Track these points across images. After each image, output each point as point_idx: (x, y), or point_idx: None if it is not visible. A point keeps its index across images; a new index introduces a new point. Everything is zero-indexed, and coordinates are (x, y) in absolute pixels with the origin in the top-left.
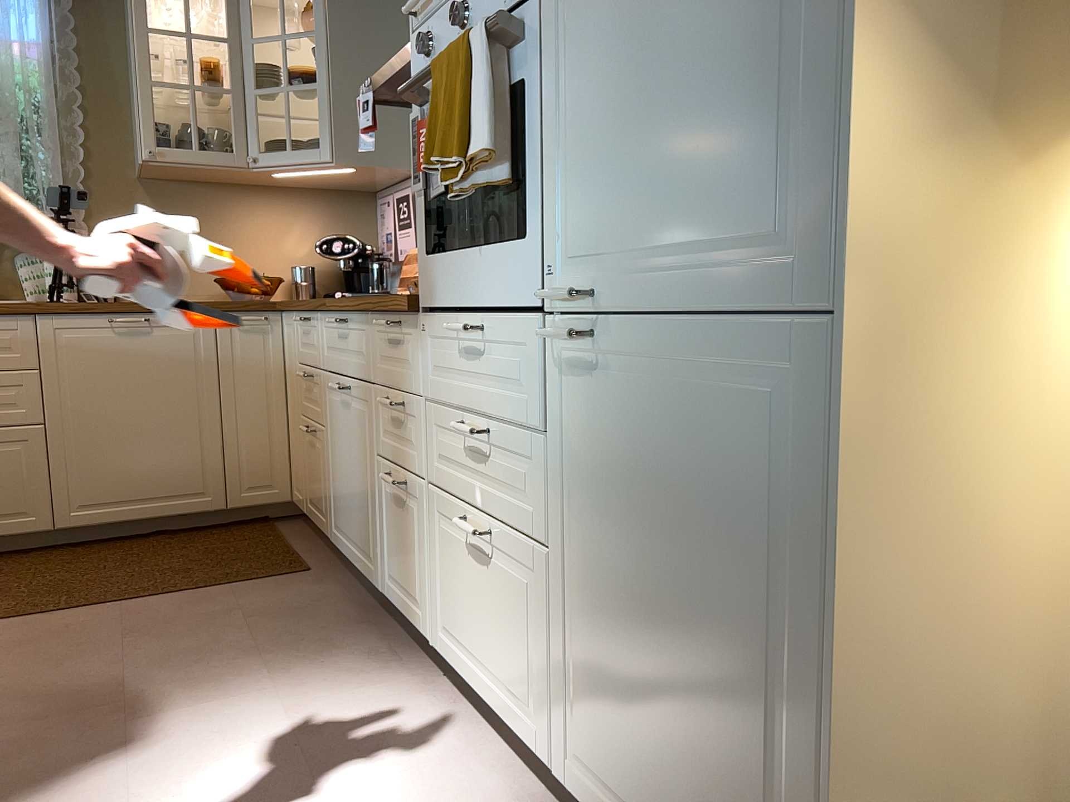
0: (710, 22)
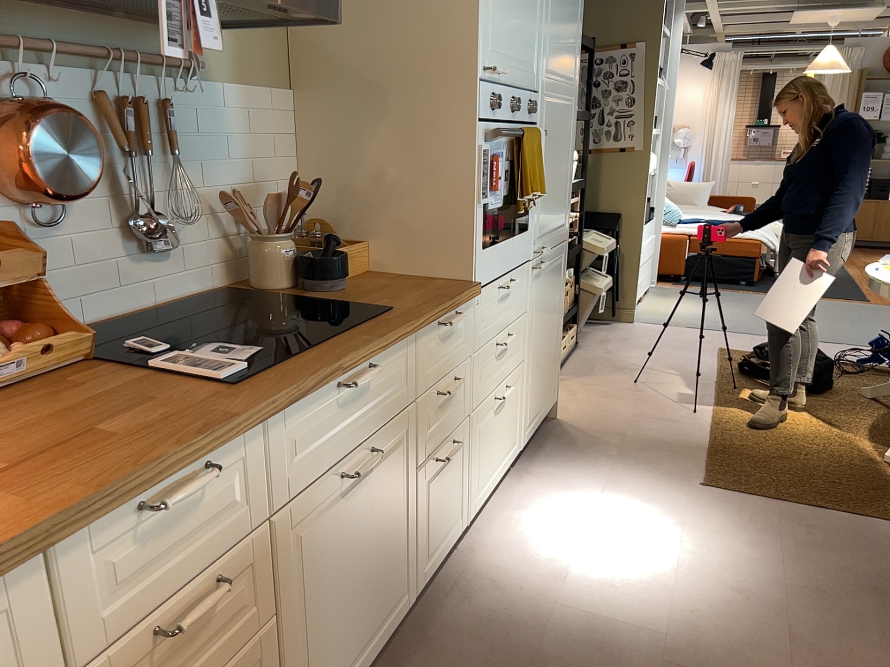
0: (561, 167)
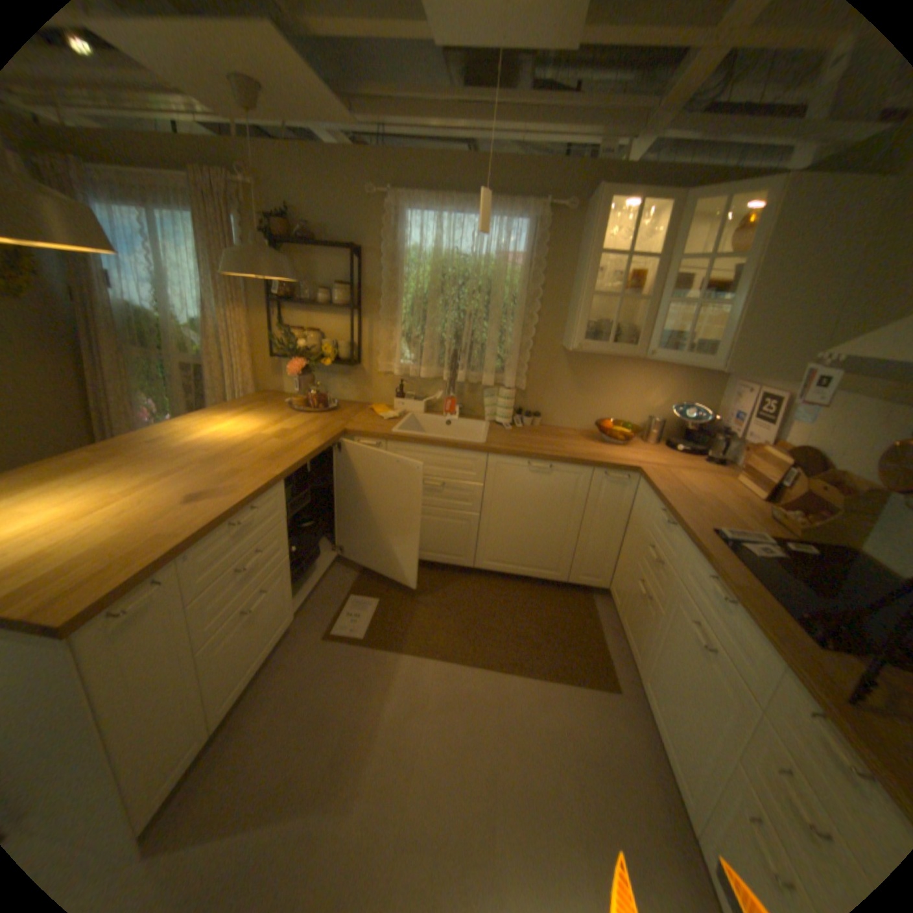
0: None
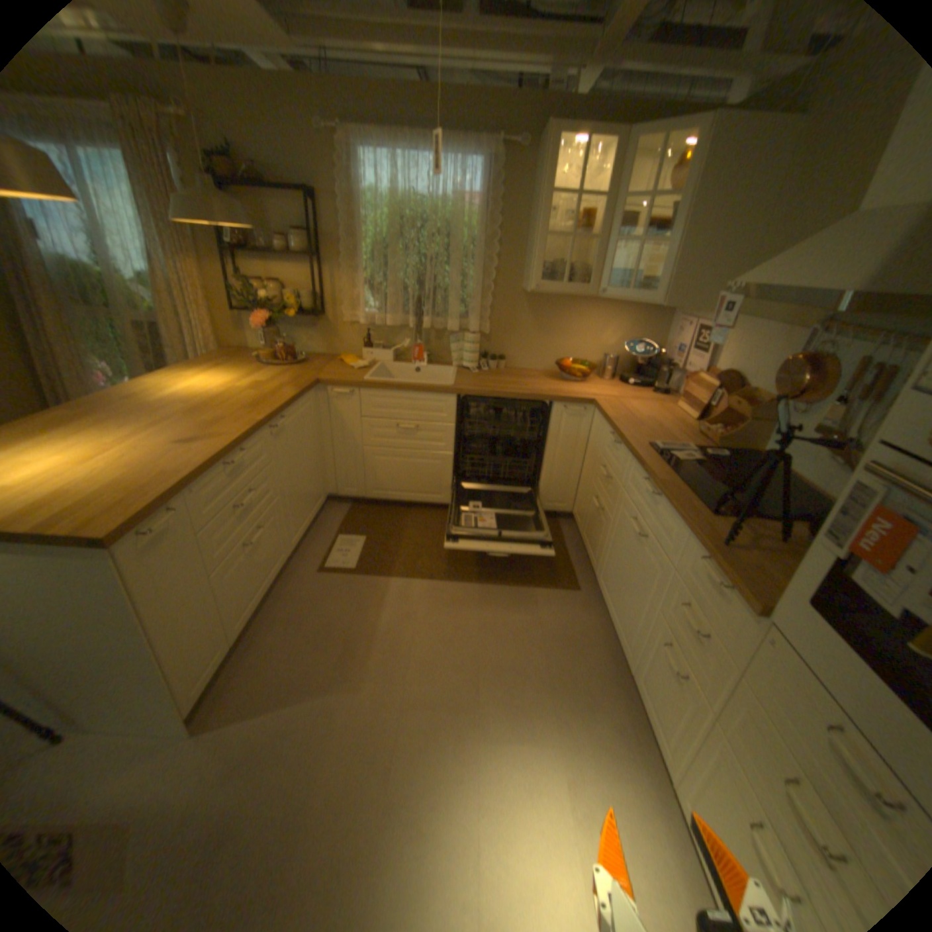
0: None
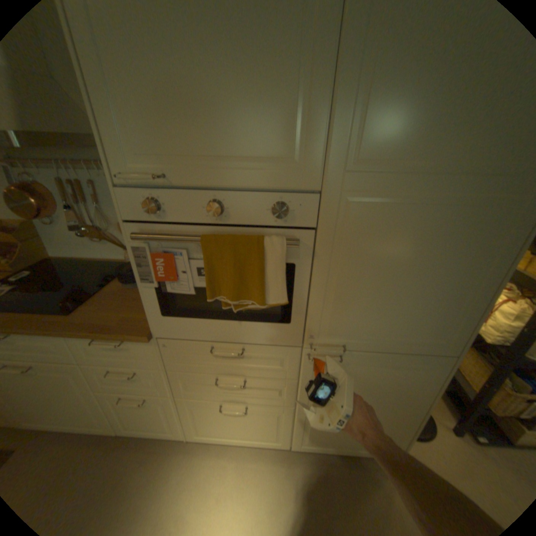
0: (431, 281)
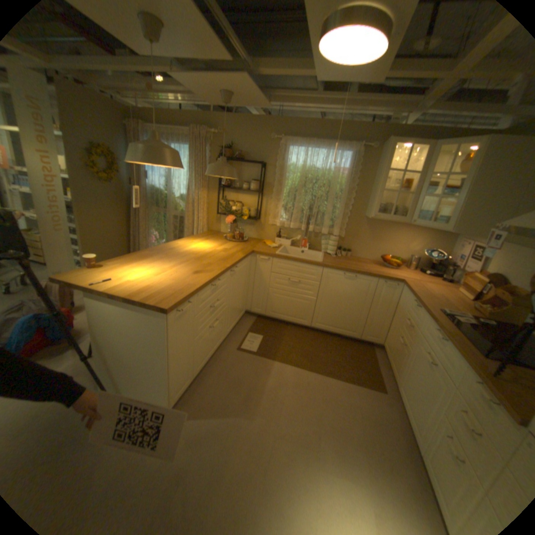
0: None
